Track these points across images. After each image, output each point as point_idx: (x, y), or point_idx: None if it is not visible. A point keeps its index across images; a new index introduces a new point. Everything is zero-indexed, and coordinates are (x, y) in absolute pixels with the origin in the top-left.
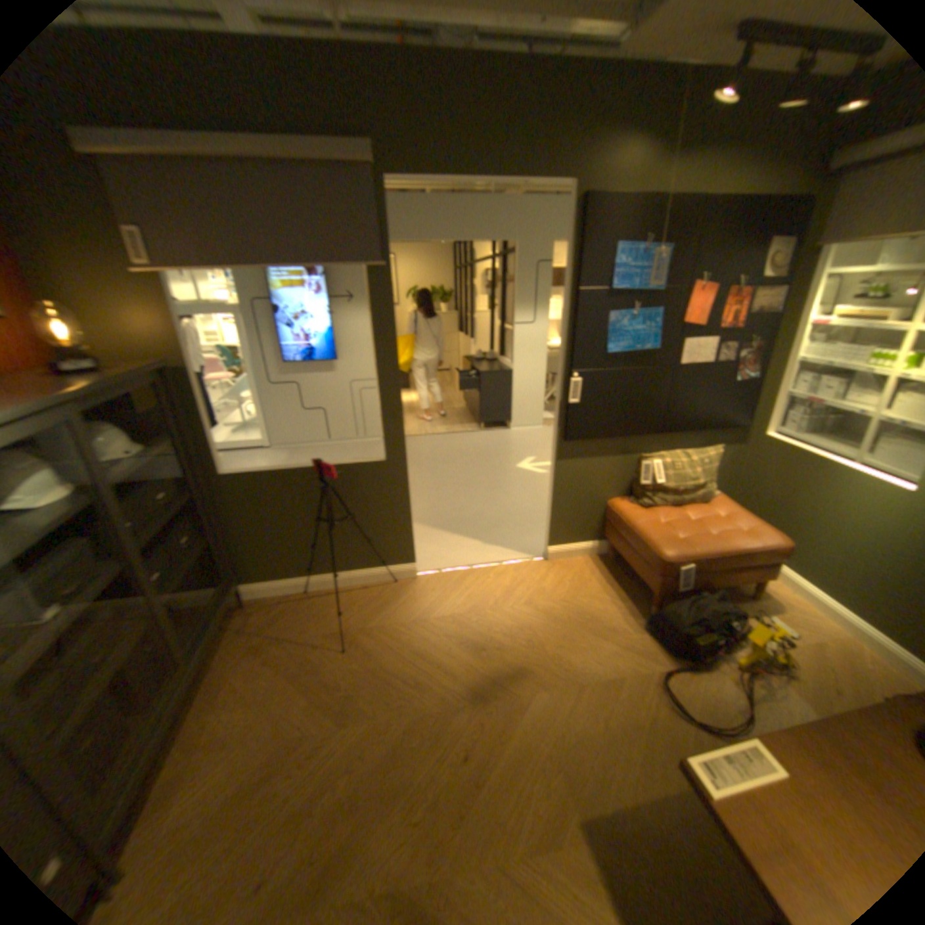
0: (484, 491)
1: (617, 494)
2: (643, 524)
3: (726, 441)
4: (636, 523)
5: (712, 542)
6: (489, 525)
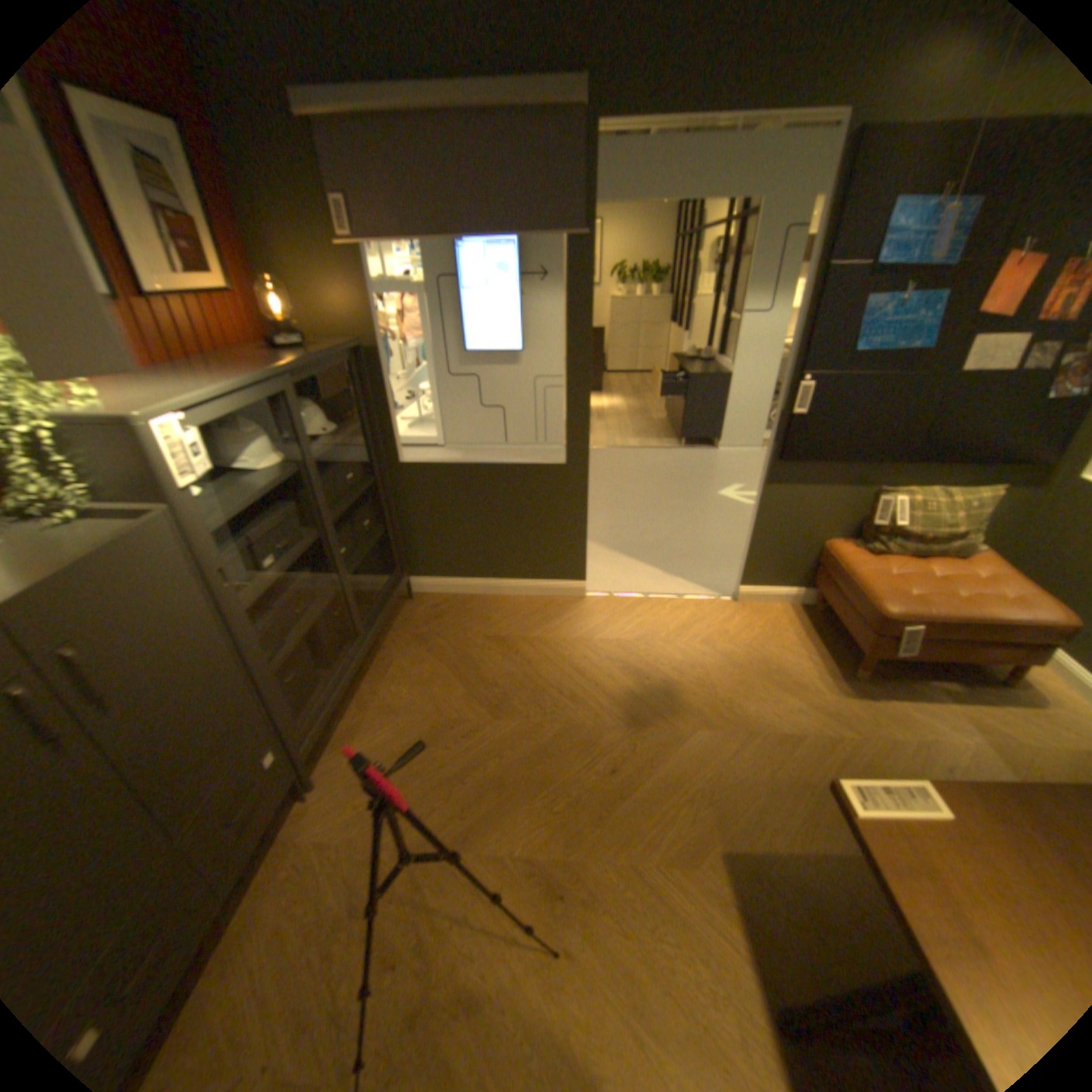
0: (673, 516)
1: (839, 533)
2: (864, 570)
3: (1011, 480)
4: (856, 568)
5: (956, 602)
6: (673, 553)
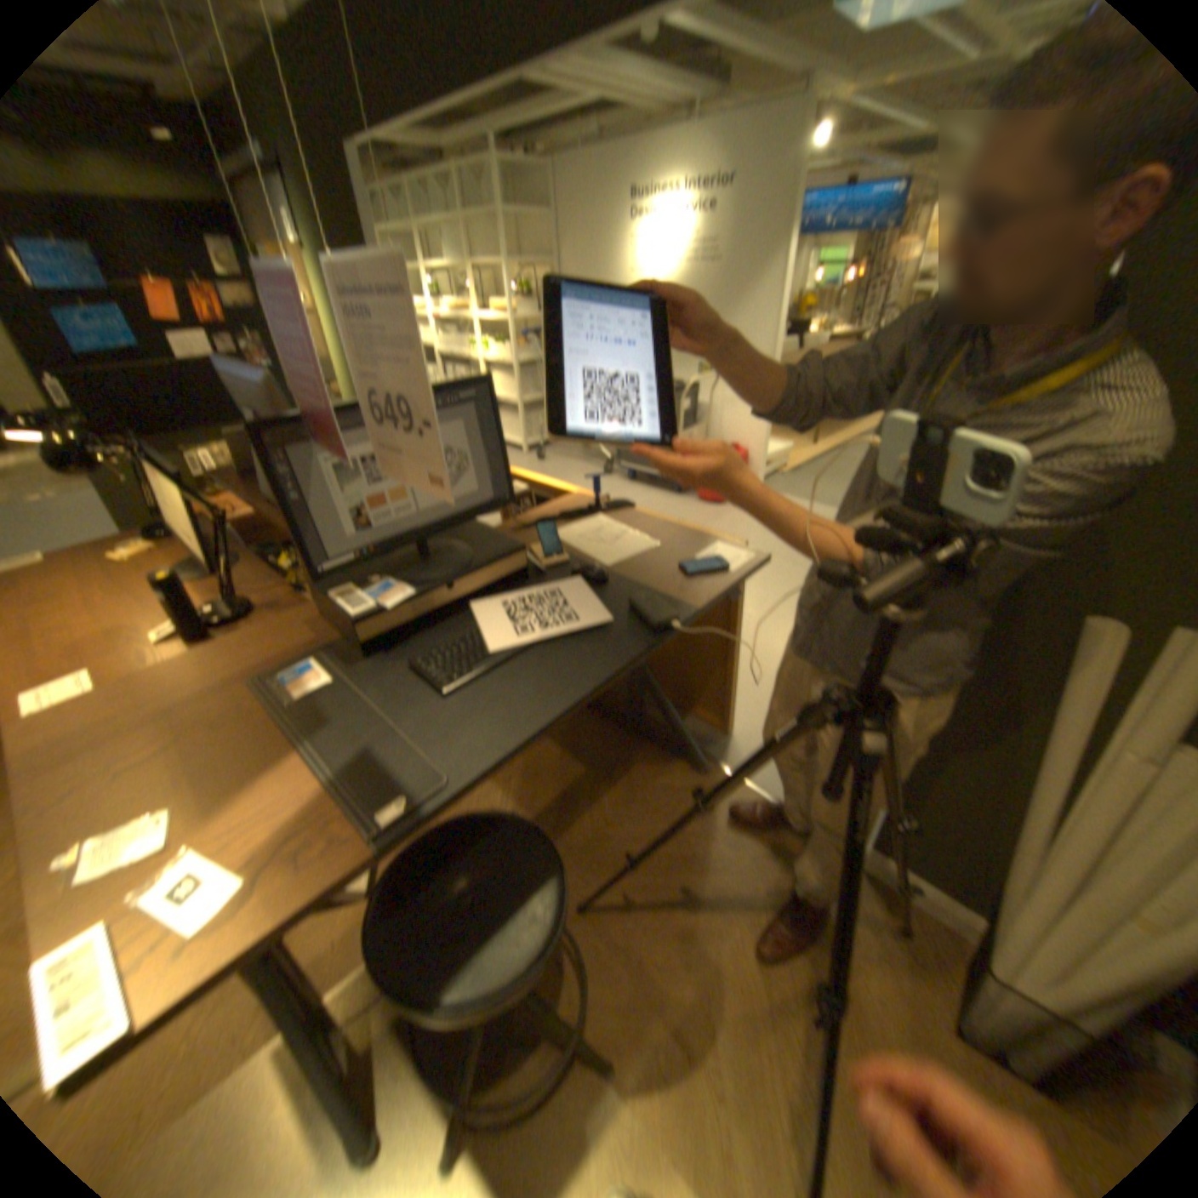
0: None
1: None
2: None
3: None
4: None
5: None
6: None
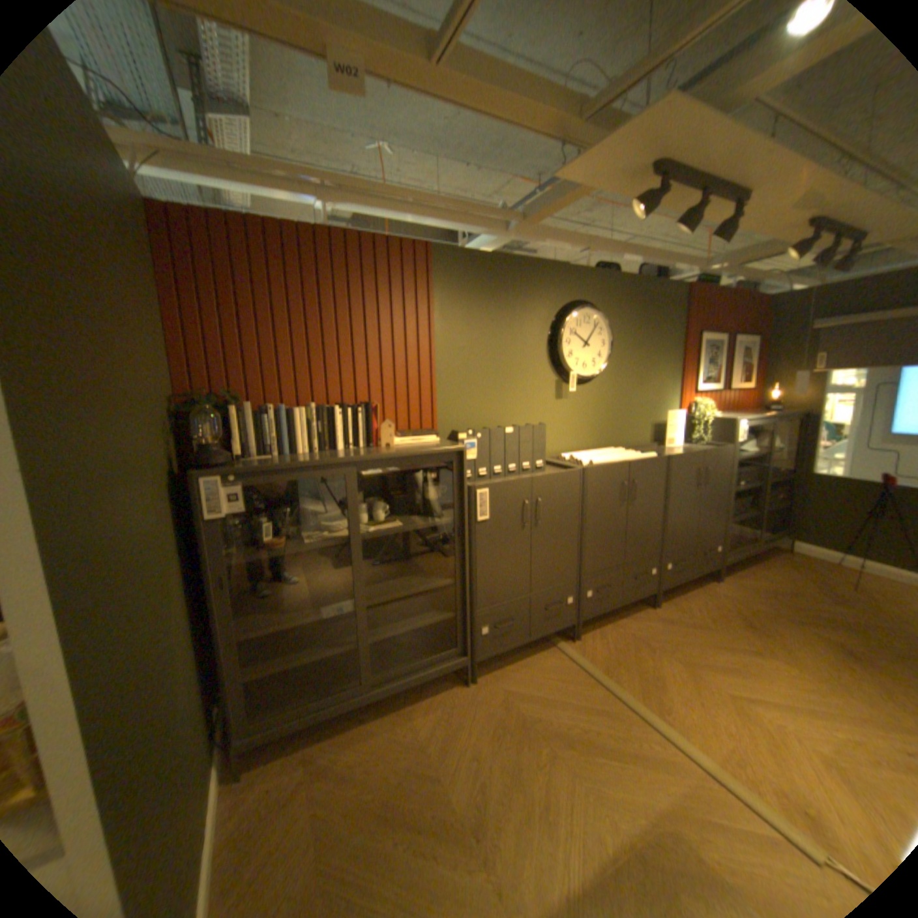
0: None
1: None
2: None
3: None
4: None
5: None
6: None
